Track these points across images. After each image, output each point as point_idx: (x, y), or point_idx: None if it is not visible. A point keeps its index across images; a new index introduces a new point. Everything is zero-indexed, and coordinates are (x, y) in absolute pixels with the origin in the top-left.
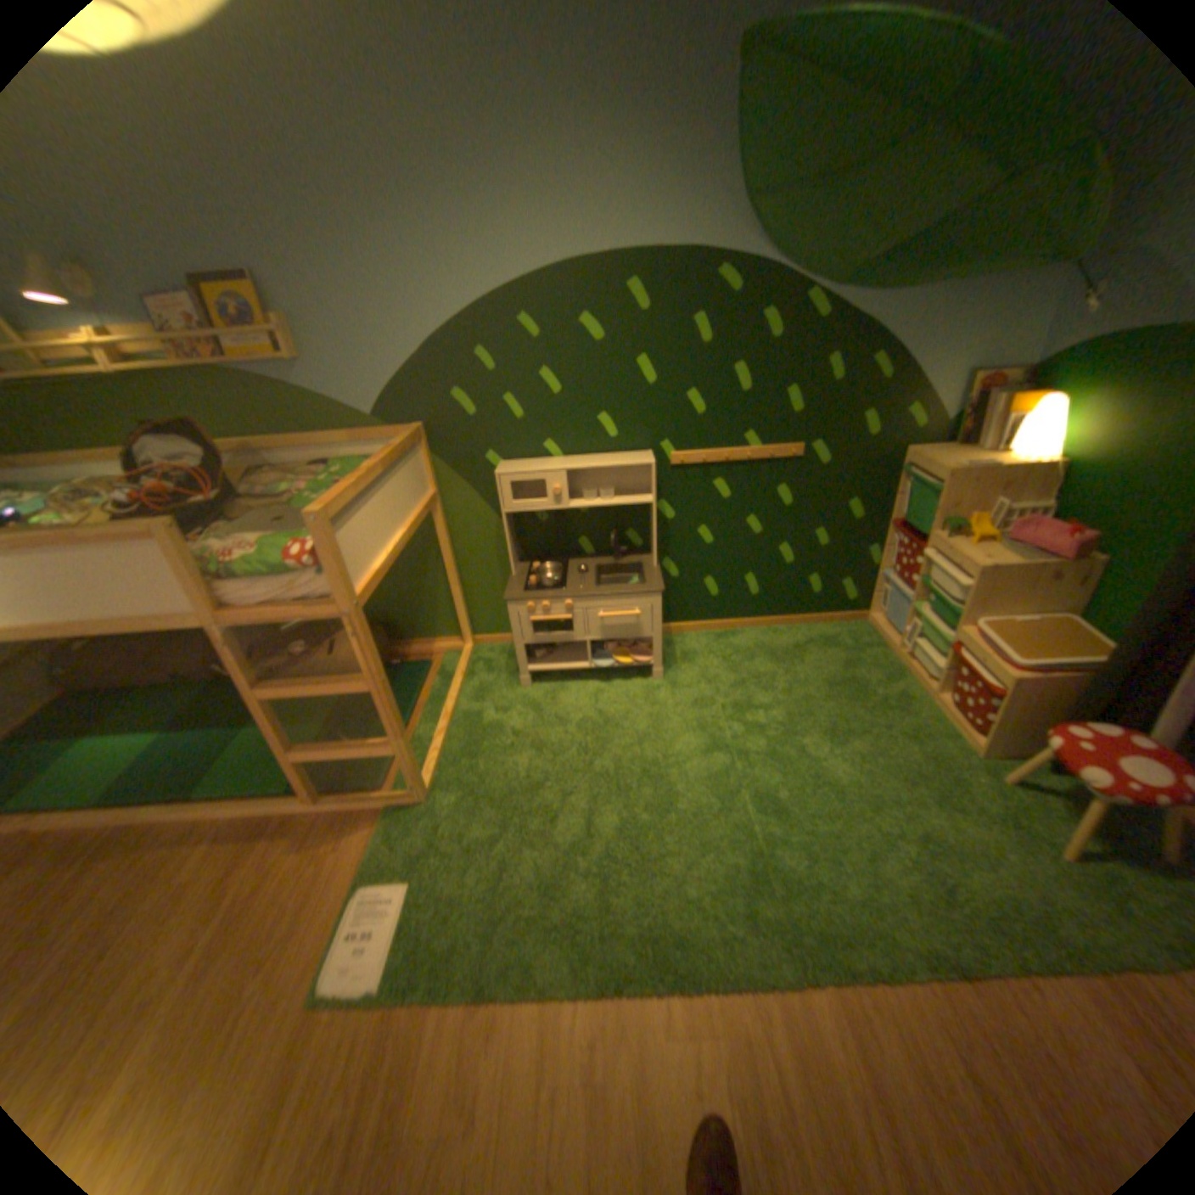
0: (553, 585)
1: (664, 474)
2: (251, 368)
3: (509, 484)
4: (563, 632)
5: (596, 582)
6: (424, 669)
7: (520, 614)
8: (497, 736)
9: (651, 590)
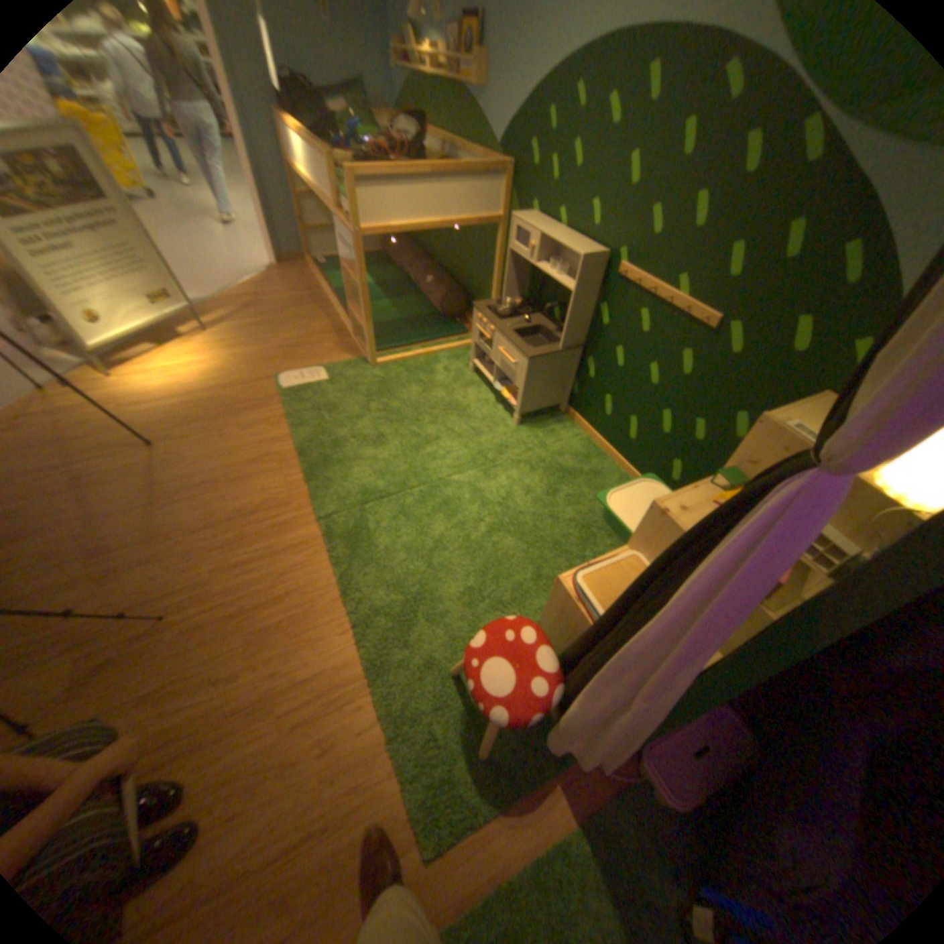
0: (499, 315)
1: (612, 281)
2: (469, 91)
3: (515, 229)
4: (490, 352)
5: (519, 332)
6: (460, 334)
7: (476, 321)
8: (426, 376)
9: (525, 354)
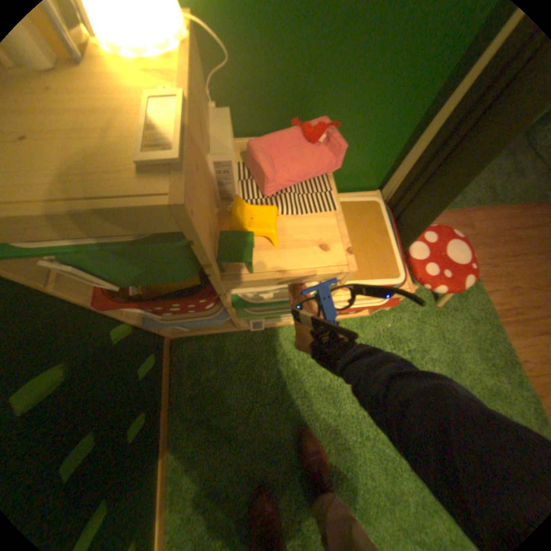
0: None
1: None
2: None
3: None
4: None
5: None
6: None
7: None
8: None
9: None
